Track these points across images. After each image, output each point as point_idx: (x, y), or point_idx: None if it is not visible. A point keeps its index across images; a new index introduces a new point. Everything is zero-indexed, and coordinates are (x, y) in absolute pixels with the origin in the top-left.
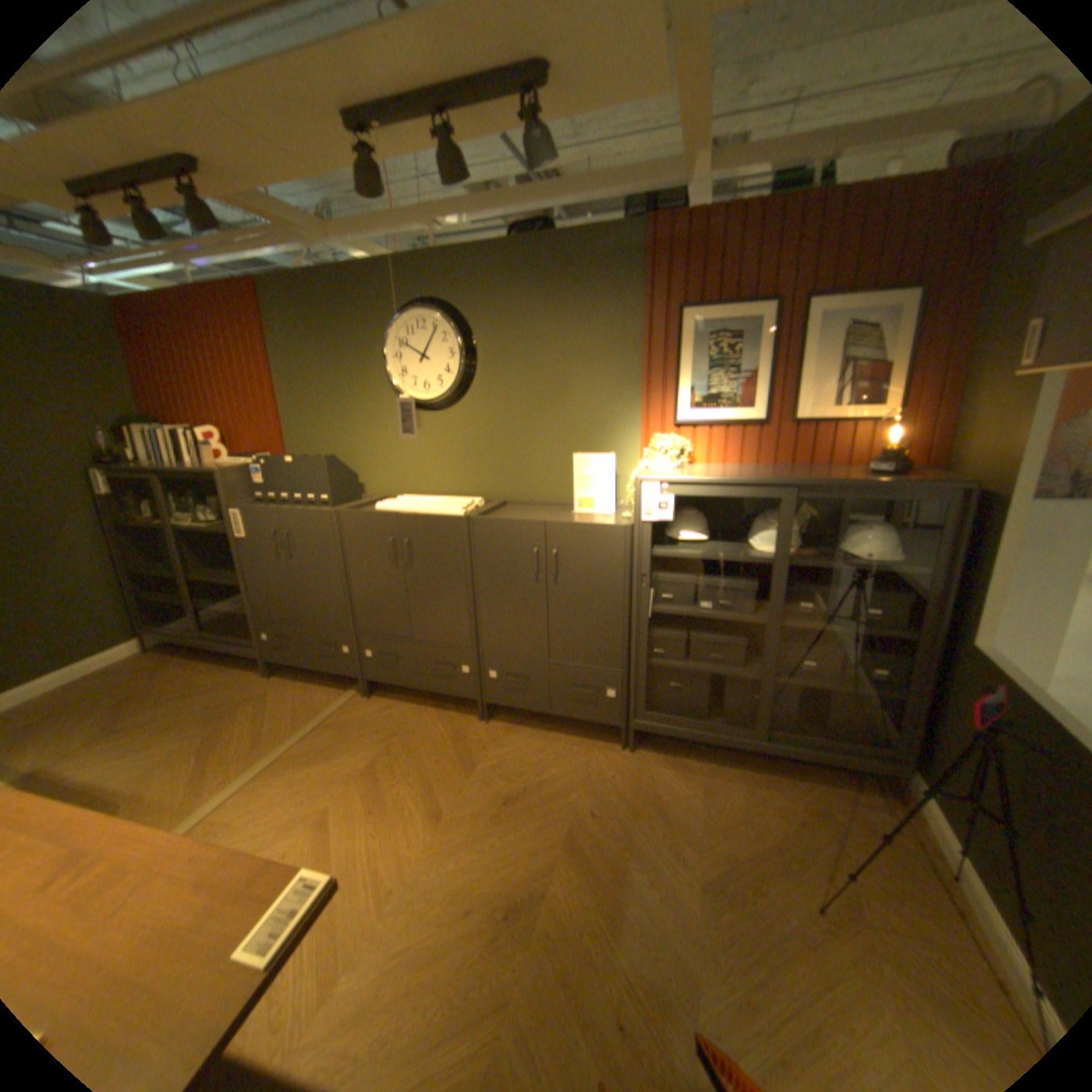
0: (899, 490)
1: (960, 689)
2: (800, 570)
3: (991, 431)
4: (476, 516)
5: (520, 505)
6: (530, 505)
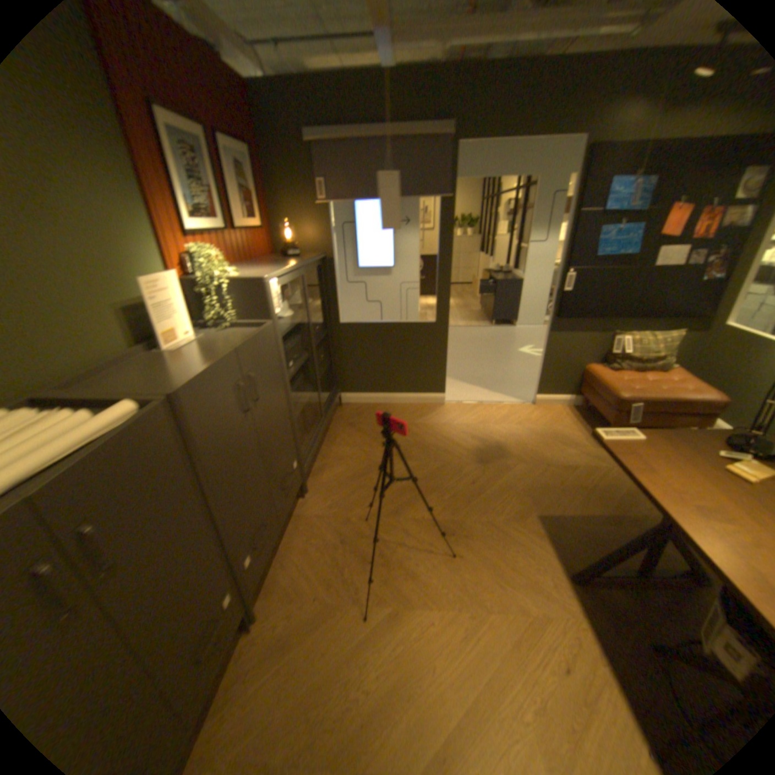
0: (318, 260)
1: (340, 344)
2: None
3: (304, 230)
4: (158, 390)
5: (78, 380)
6: (92, 373)
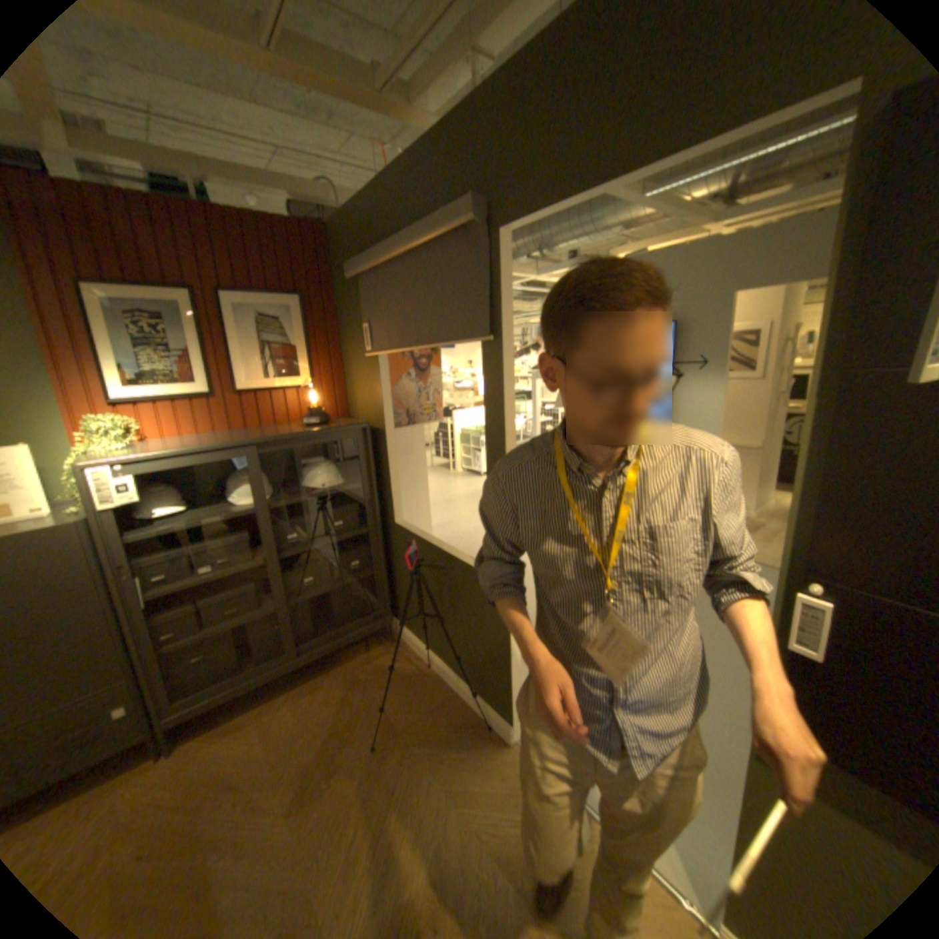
0: (326, 436)
1: (396, 553)
2: (278, 511)
3: (364, 392)
4: None
5: None
6: None
